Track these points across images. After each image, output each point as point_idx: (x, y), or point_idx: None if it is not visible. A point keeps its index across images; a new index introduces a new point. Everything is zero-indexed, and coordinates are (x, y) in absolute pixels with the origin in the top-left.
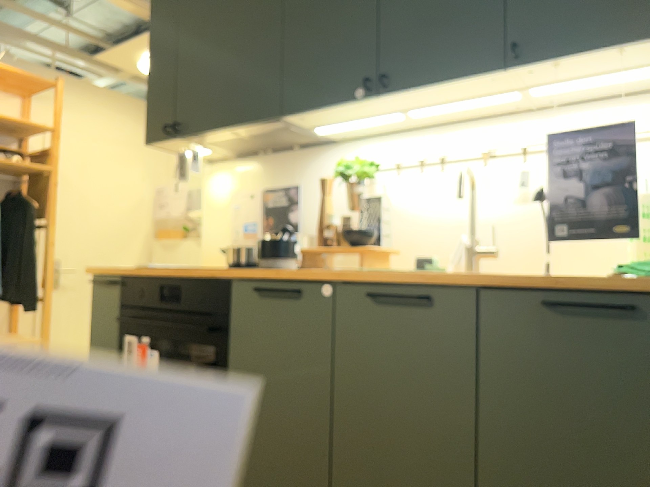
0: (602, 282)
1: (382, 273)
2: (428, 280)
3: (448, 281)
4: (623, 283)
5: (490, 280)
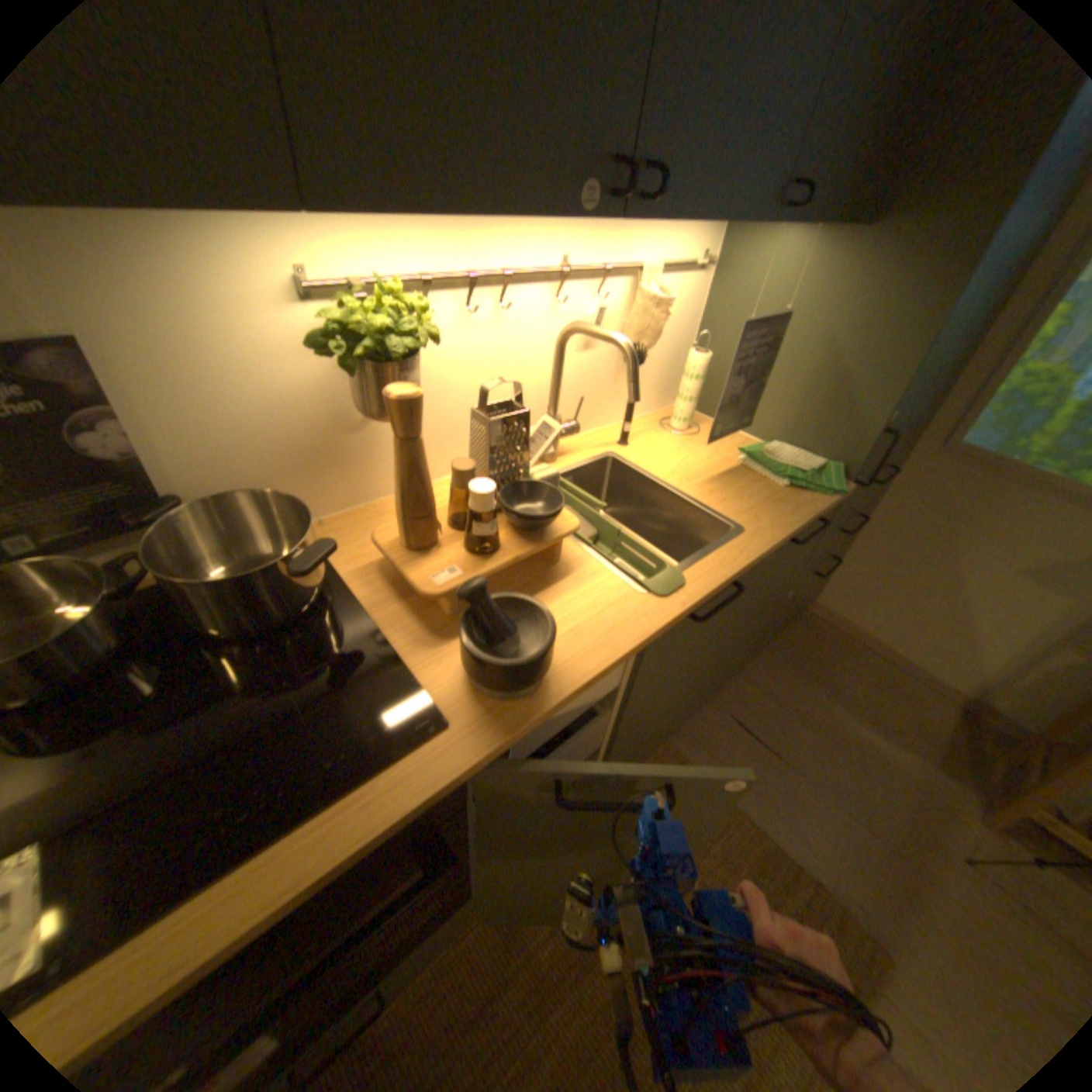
0: (809, 508)
1: (692, 584)
2: (742, 570)
3: (755, 562)
4: (829, 510)
5: (781, 545)
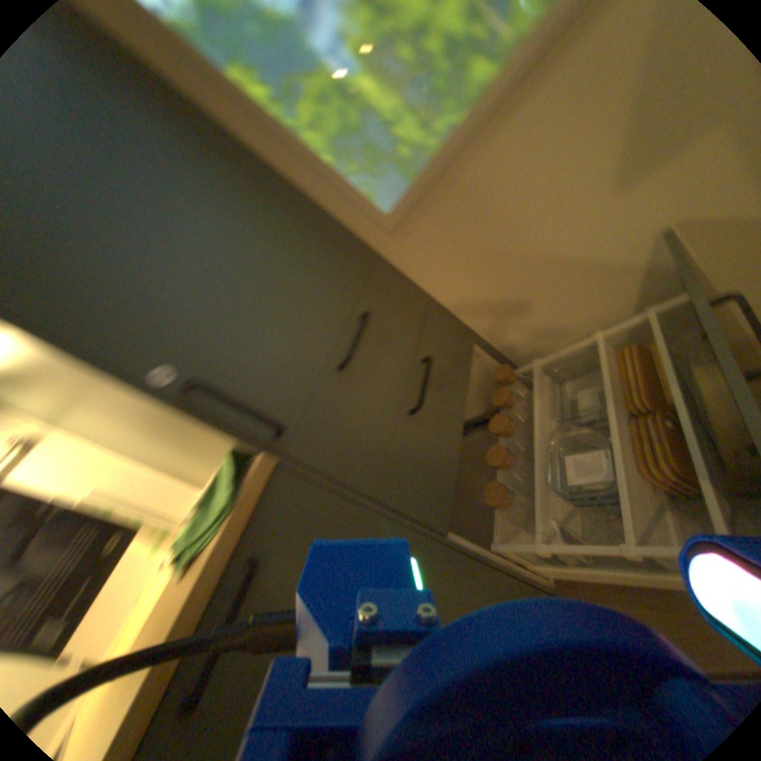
0: (188, 605)
1: None
2: None
3: None
4: (209, 575)
5: None
